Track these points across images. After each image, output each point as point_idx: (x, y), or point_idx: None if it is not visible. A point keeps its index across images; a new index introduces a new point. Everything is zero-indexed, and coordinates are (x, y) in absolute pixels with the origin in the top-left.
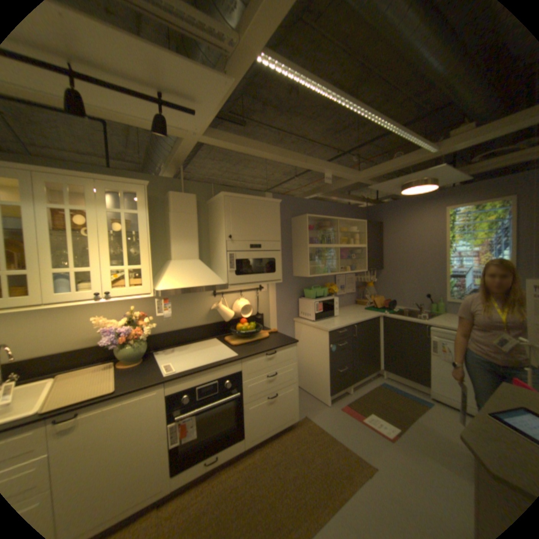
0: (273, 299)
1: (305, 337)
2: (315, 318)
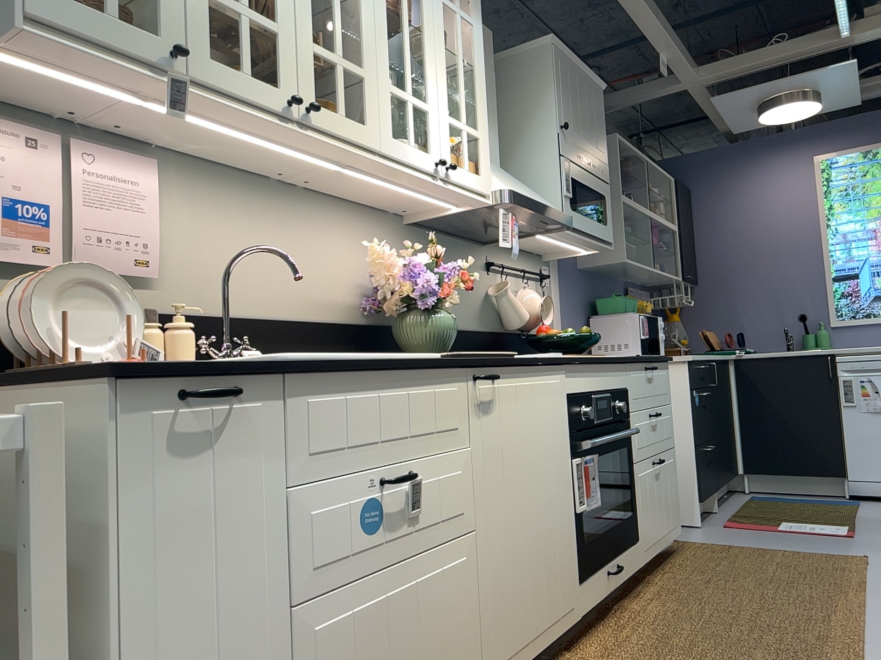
0: (560, 308)
1: None
2: (642, 350)
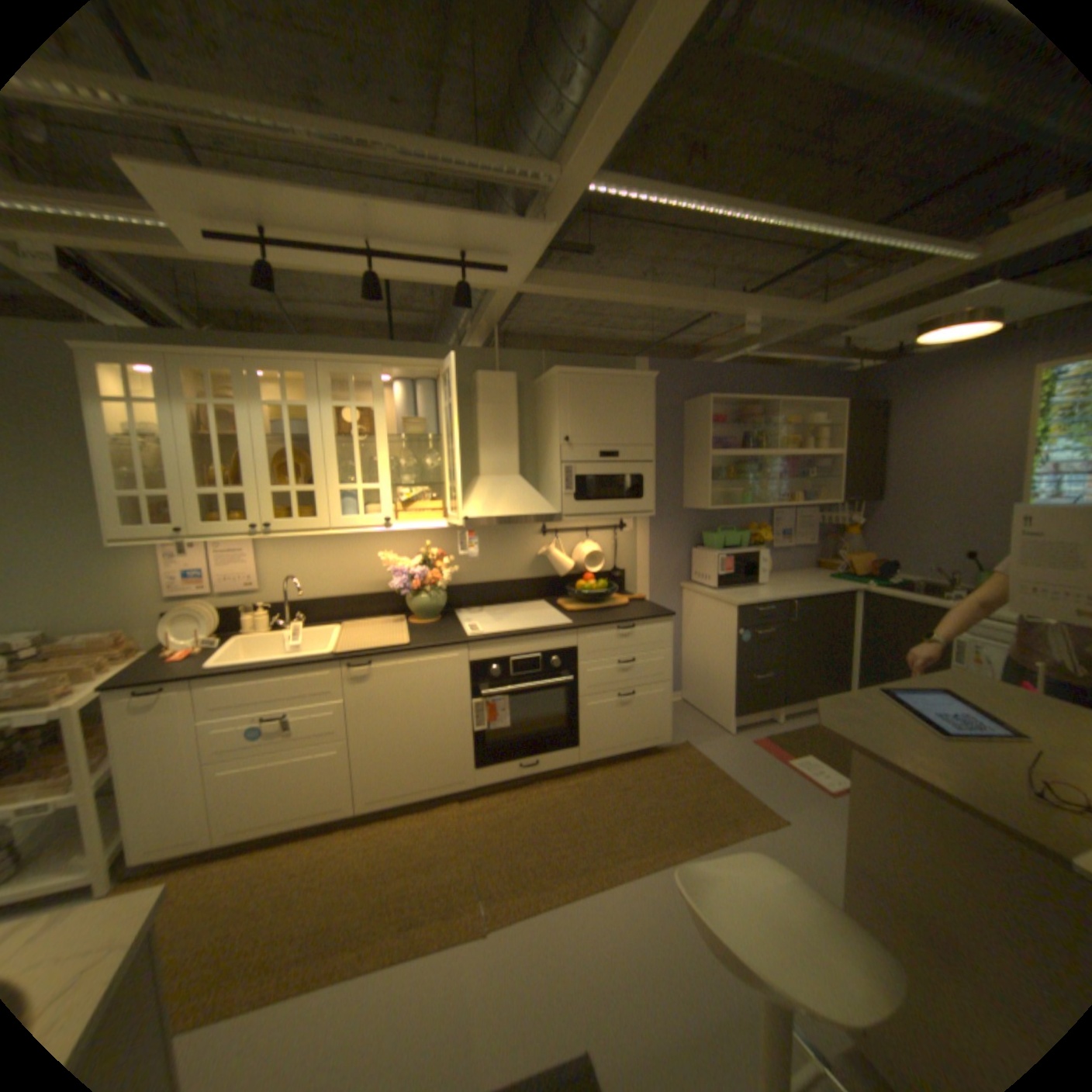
0: (644, 546)
1: (700, 617)
2: (720, 584)
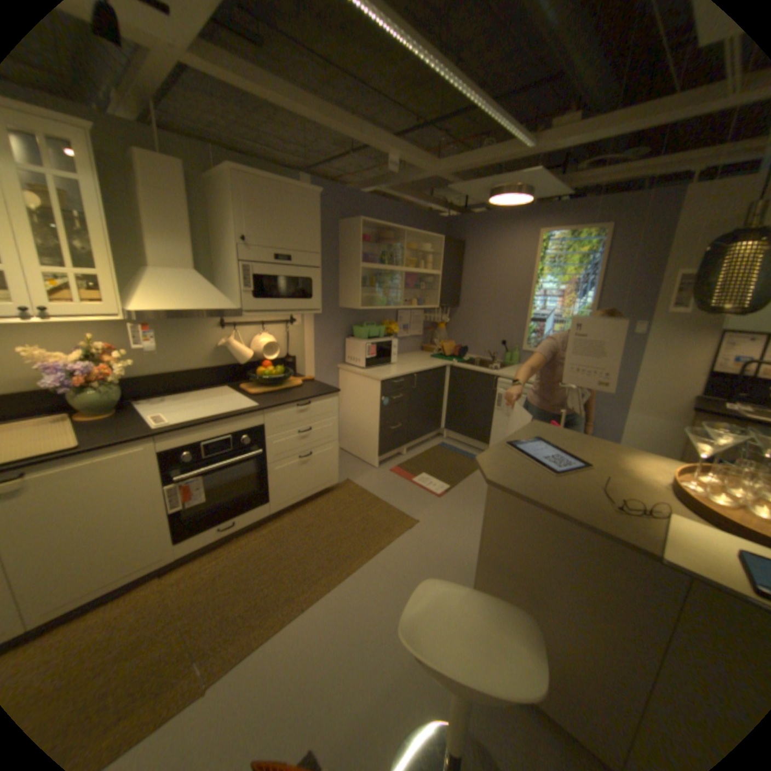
0: (311, 337)
1: (353, 389)
2: (367, 364)
